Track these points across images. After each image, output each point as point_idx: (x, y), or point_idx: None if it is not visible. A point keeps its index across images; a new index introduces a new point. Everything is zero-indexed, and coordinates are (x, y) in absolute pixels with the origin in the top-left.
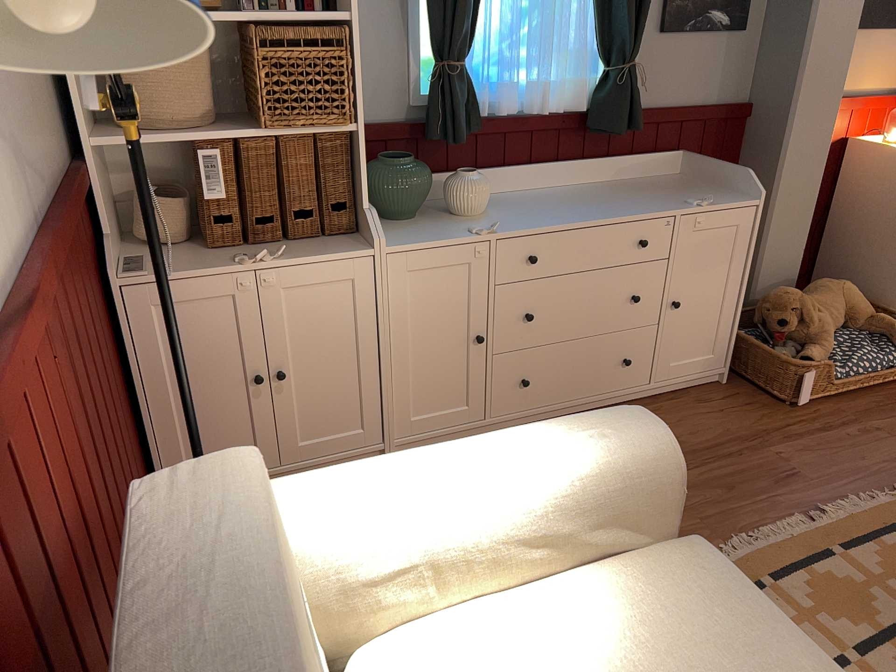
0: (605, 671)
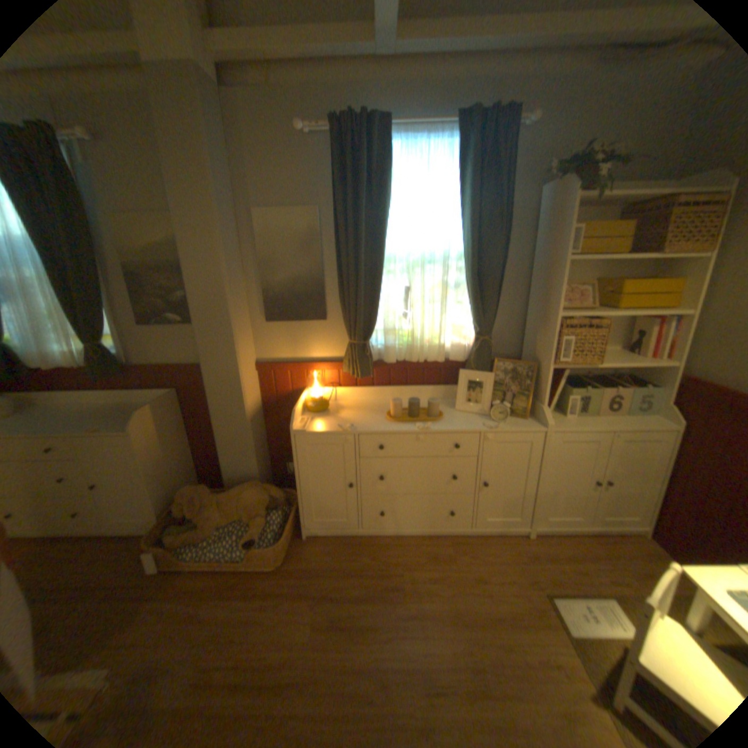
0: None
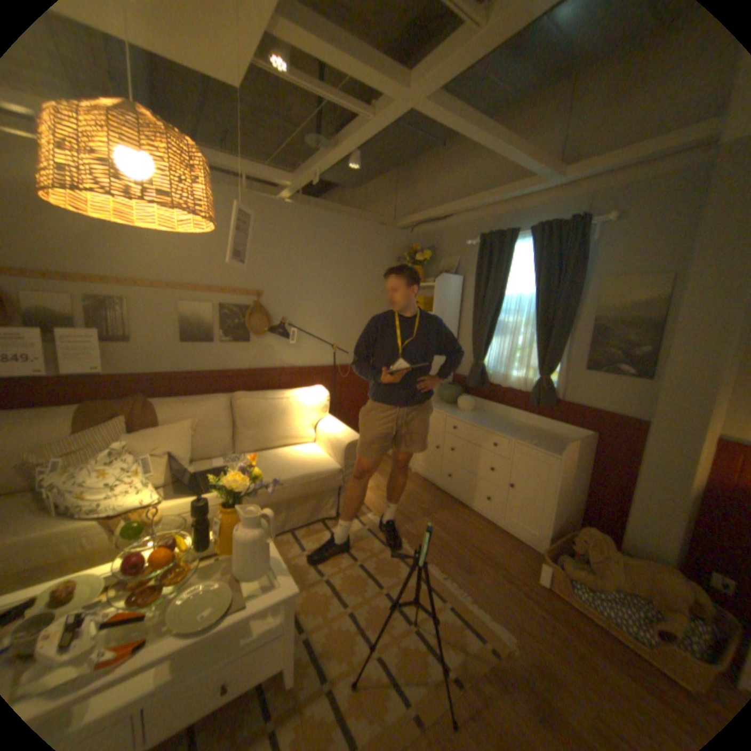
0: (299, 455)
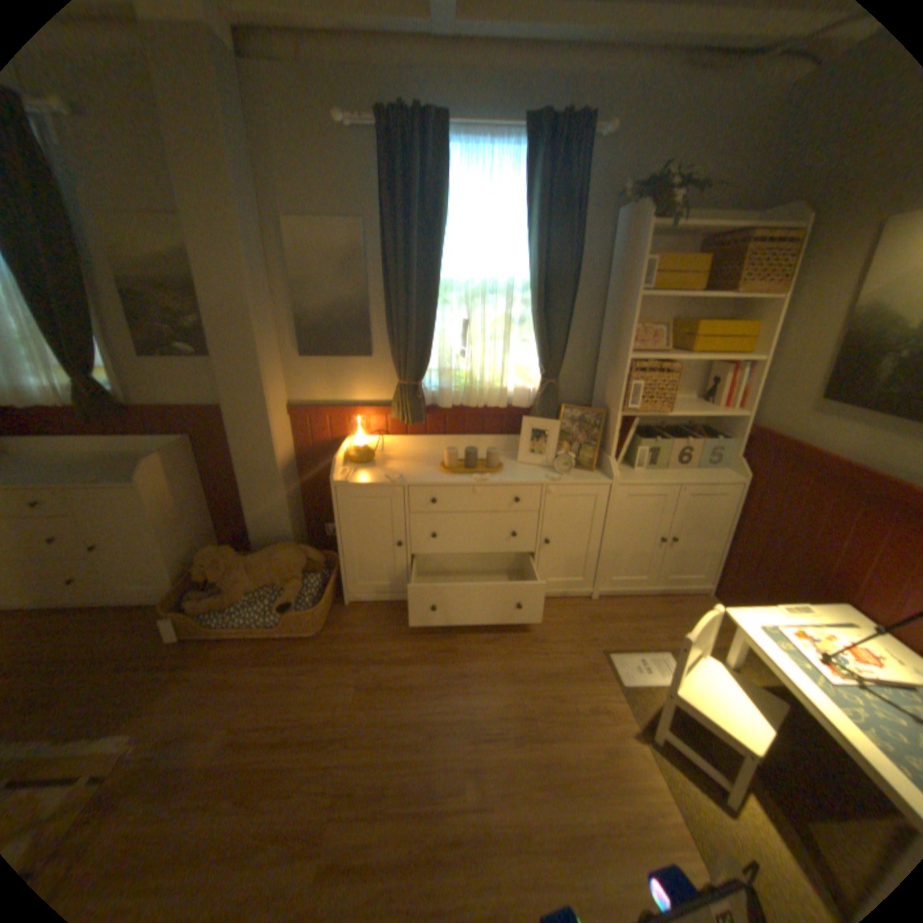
0: None
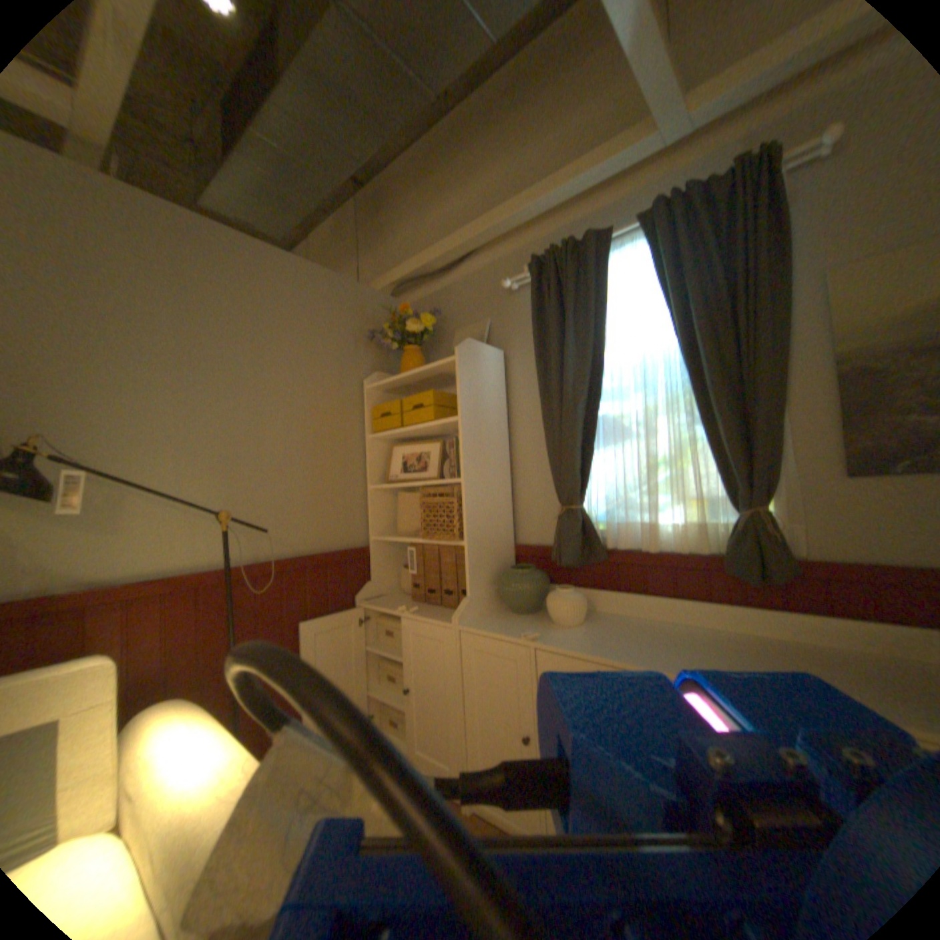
0: None
